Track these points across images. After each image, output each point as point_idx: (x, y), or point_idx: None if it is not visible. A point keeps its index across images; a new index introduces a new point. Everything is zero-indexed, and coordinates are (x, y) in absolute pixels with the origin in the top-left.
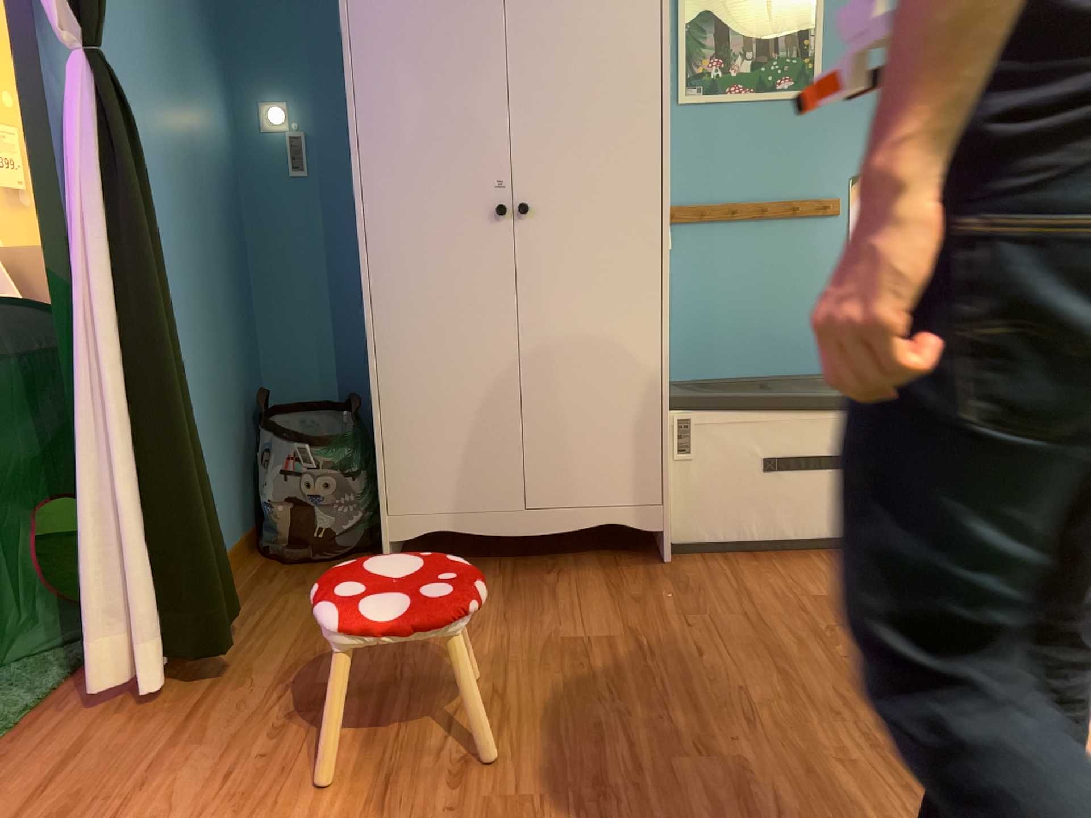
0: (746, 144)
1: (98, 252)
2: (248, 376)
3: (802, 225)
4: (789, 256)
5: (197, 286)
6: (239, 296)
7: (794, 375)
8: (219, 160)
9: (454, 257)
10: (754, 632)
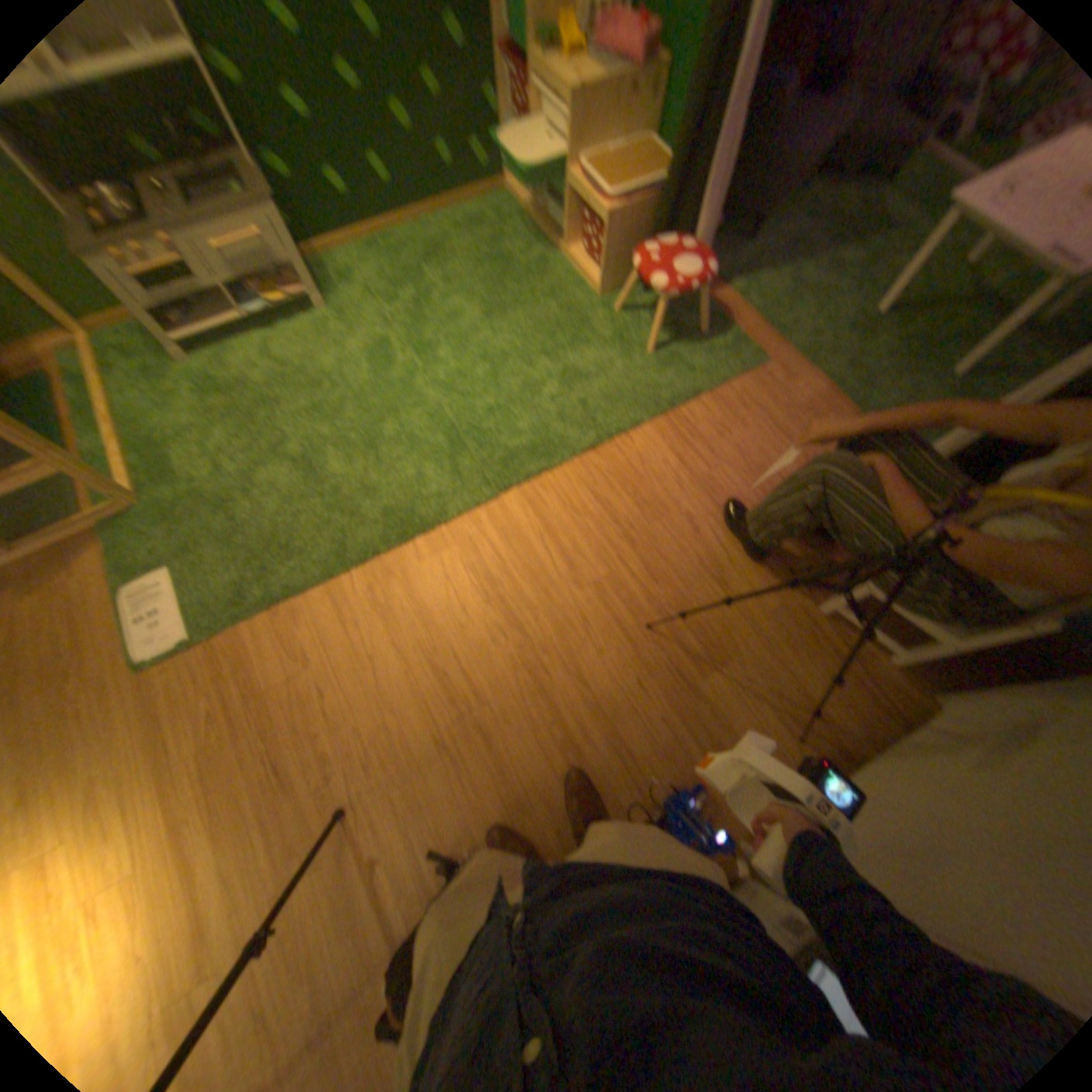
0: None
1: None
2: None
3: None
4: None
5: None
6: None
7: None
8: None
9: None
10: (610, 744)
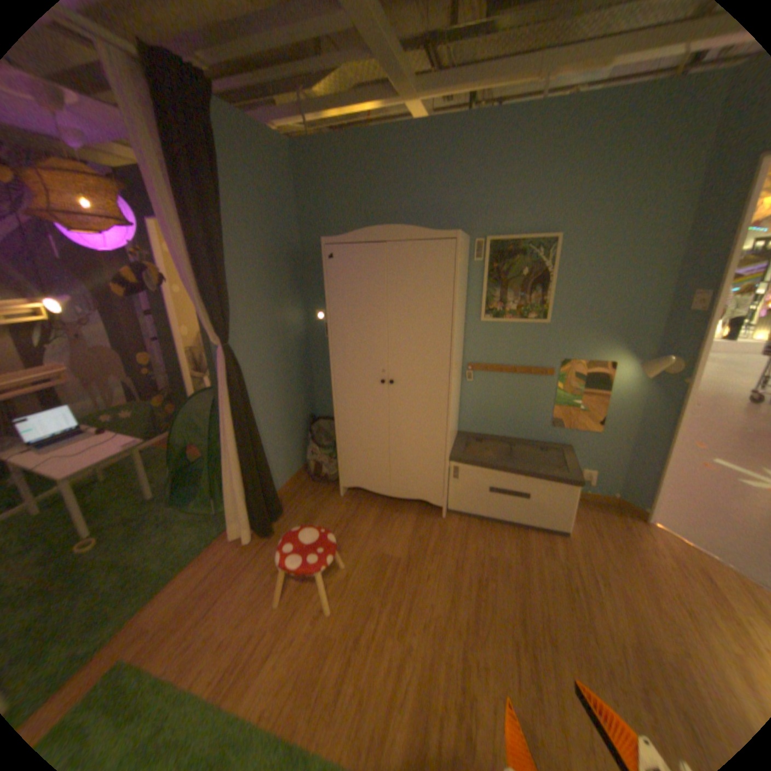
0: (511, 340)
1: (229, 411)
2: (306, 410)
3: (535, 377)
4: (528, 390)
5: (282, 389)
6: (303, 383)
7: (522, 441)
8: (295, 336)
9: (367, 395)
10: (460, 573)
